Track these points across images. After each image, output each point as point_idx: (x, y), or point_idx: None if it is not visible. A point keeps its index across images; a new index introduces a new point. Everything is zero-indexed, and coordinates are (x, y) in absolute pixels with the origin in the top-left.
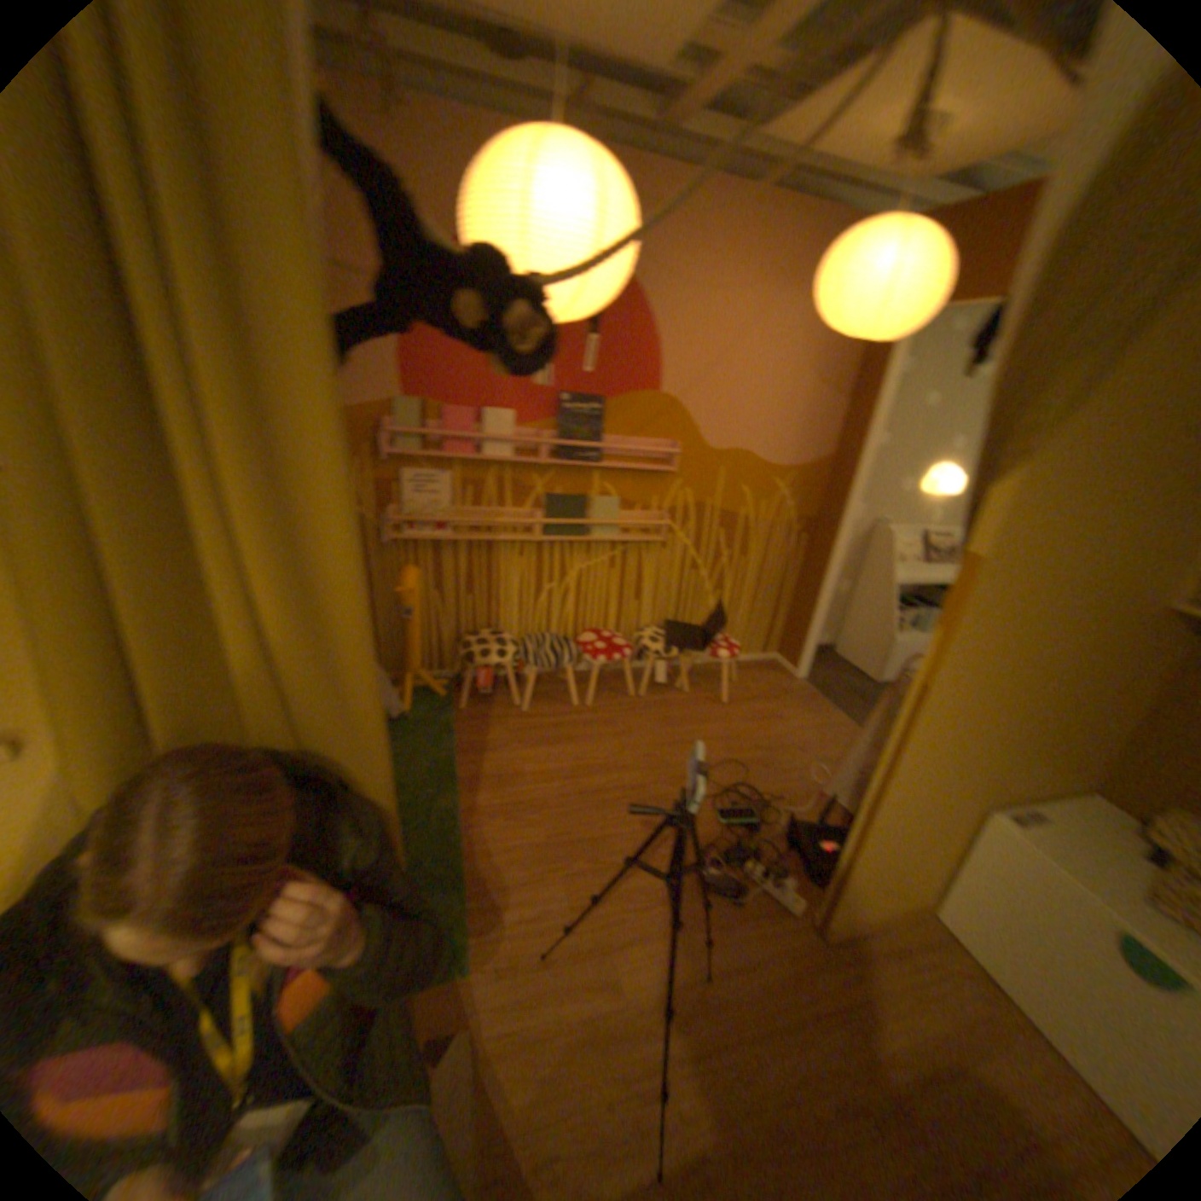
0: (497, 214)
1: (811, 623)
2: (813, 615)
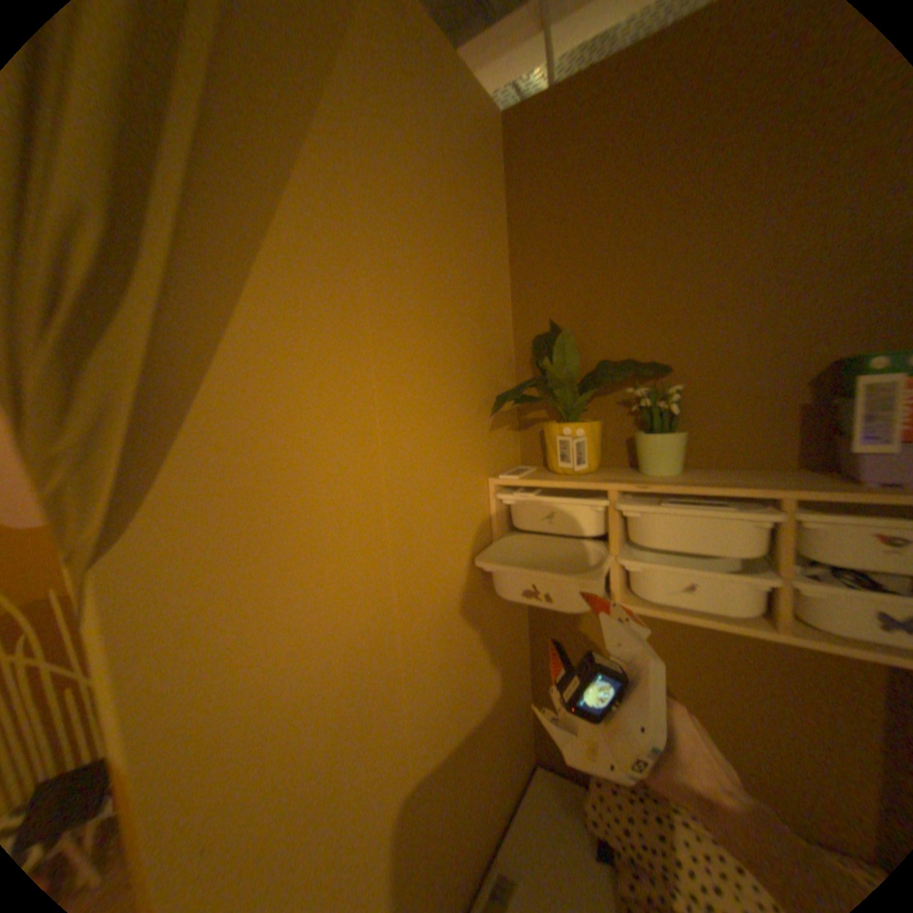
0: None
1: None
2: None
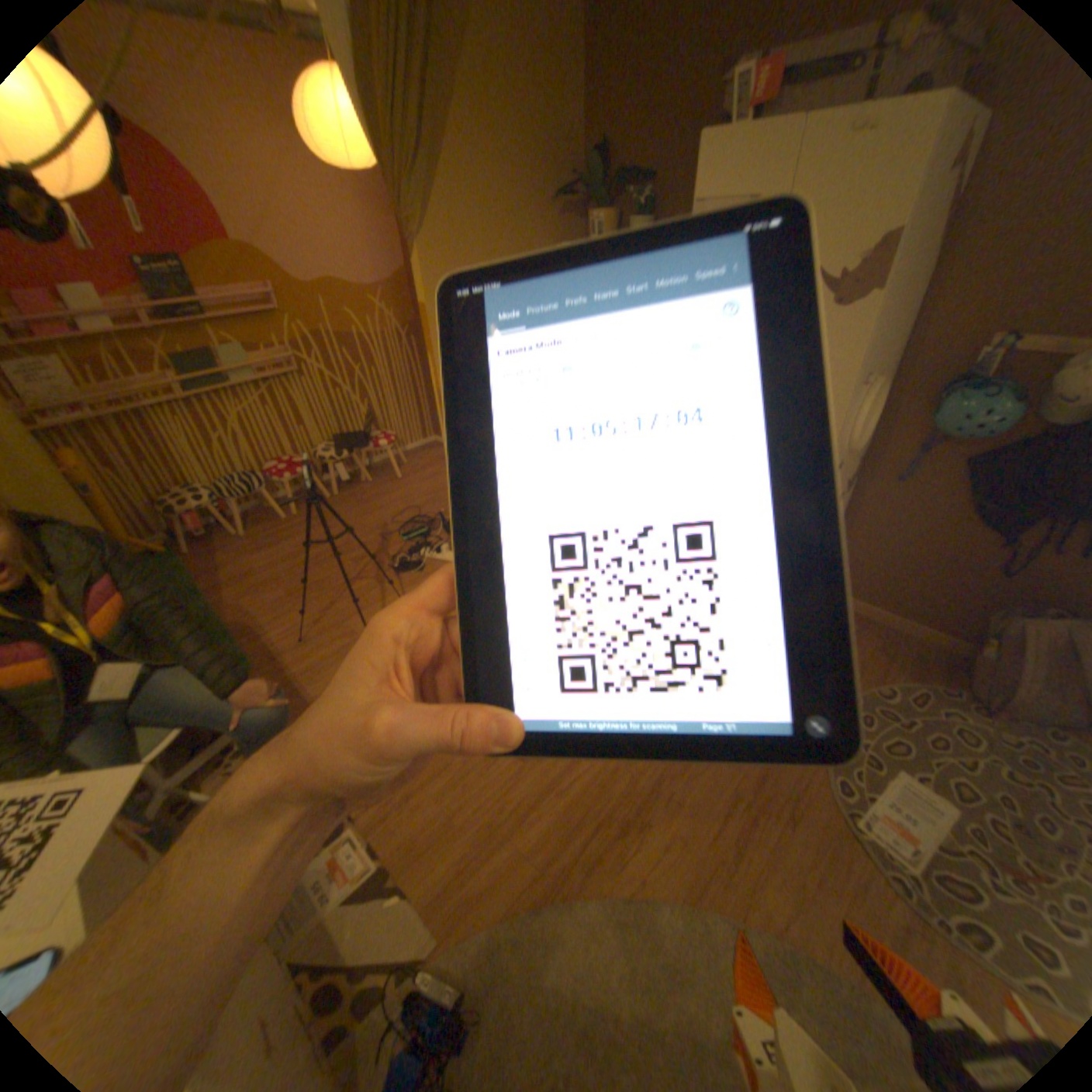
0: None
1: None
2: None
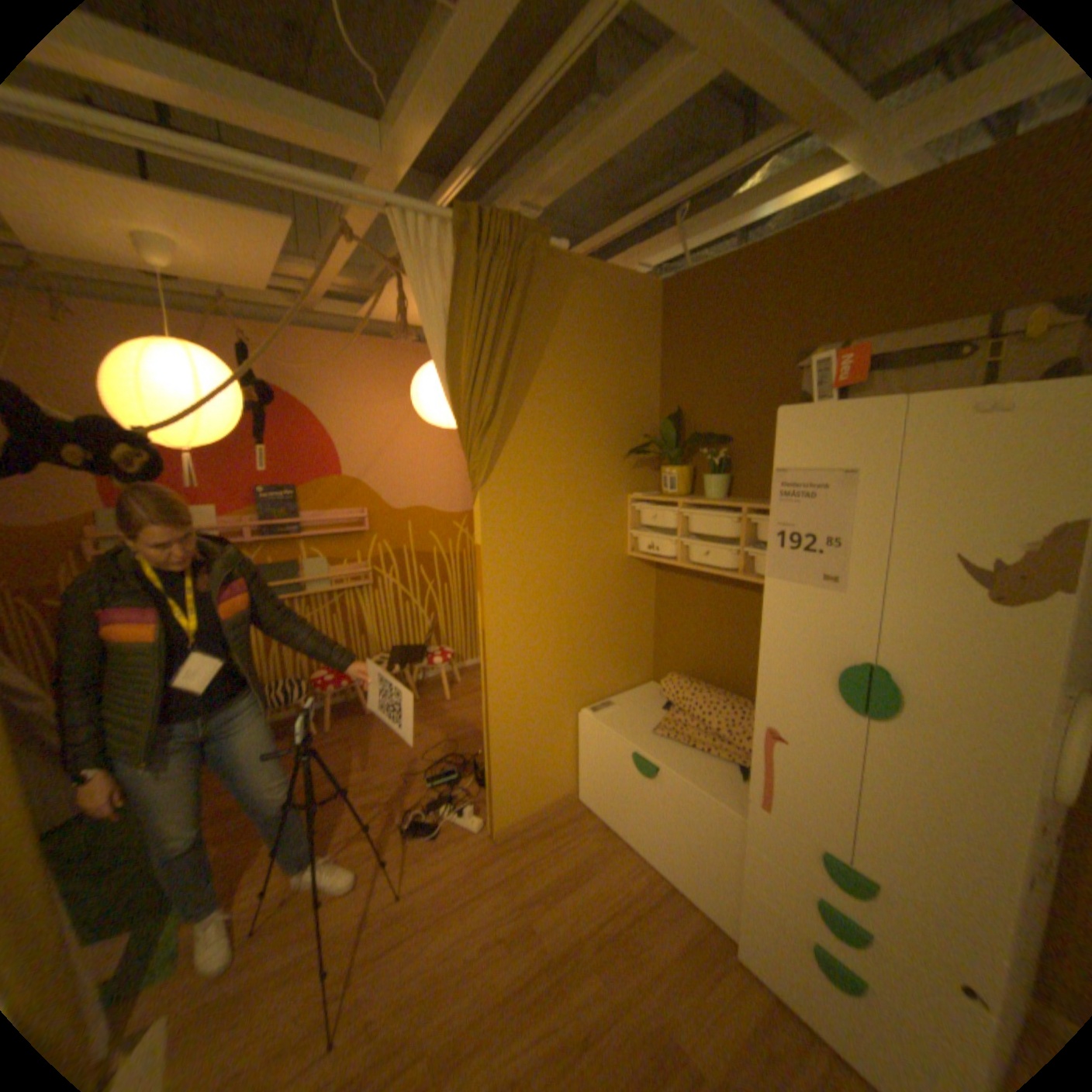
0: (117, 392)
1: None
2: None
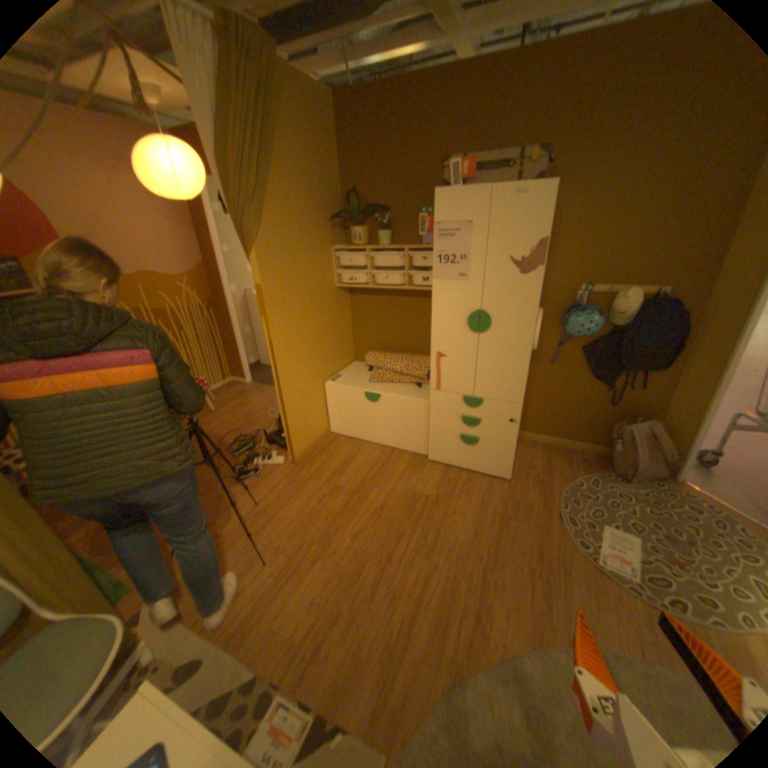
0: None
1: (237, 353)
2: (236, 349)
